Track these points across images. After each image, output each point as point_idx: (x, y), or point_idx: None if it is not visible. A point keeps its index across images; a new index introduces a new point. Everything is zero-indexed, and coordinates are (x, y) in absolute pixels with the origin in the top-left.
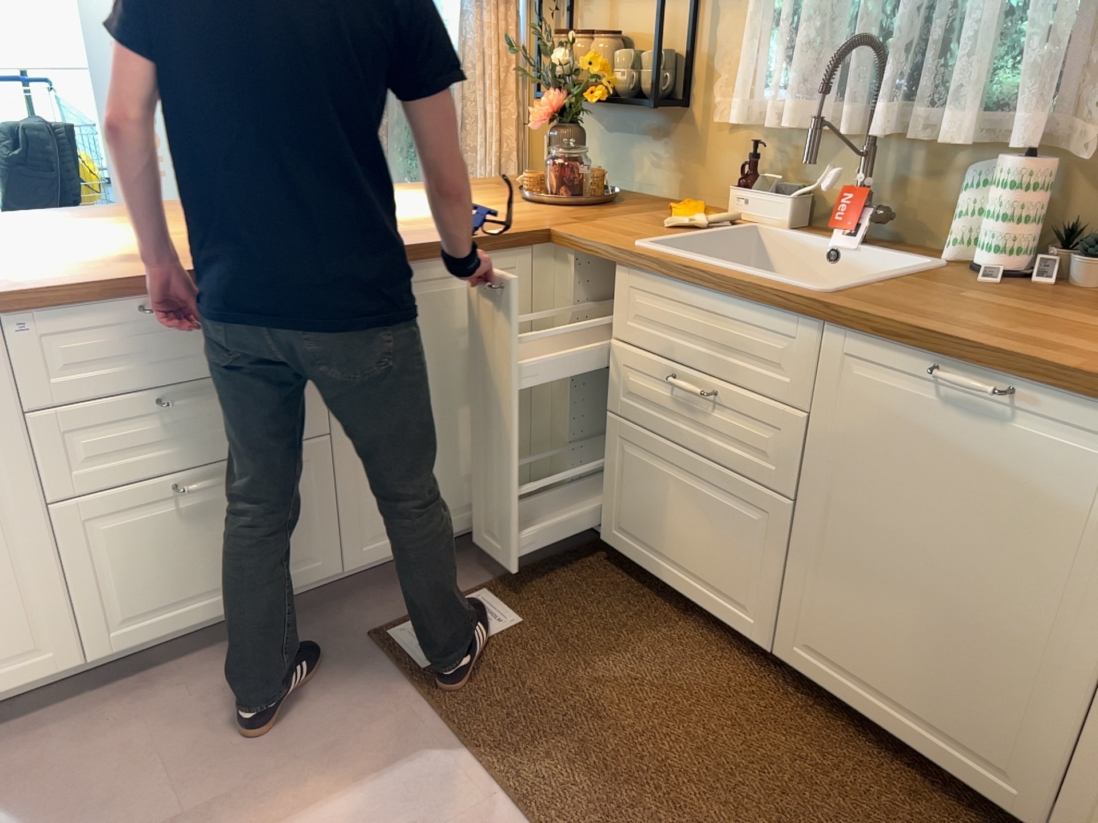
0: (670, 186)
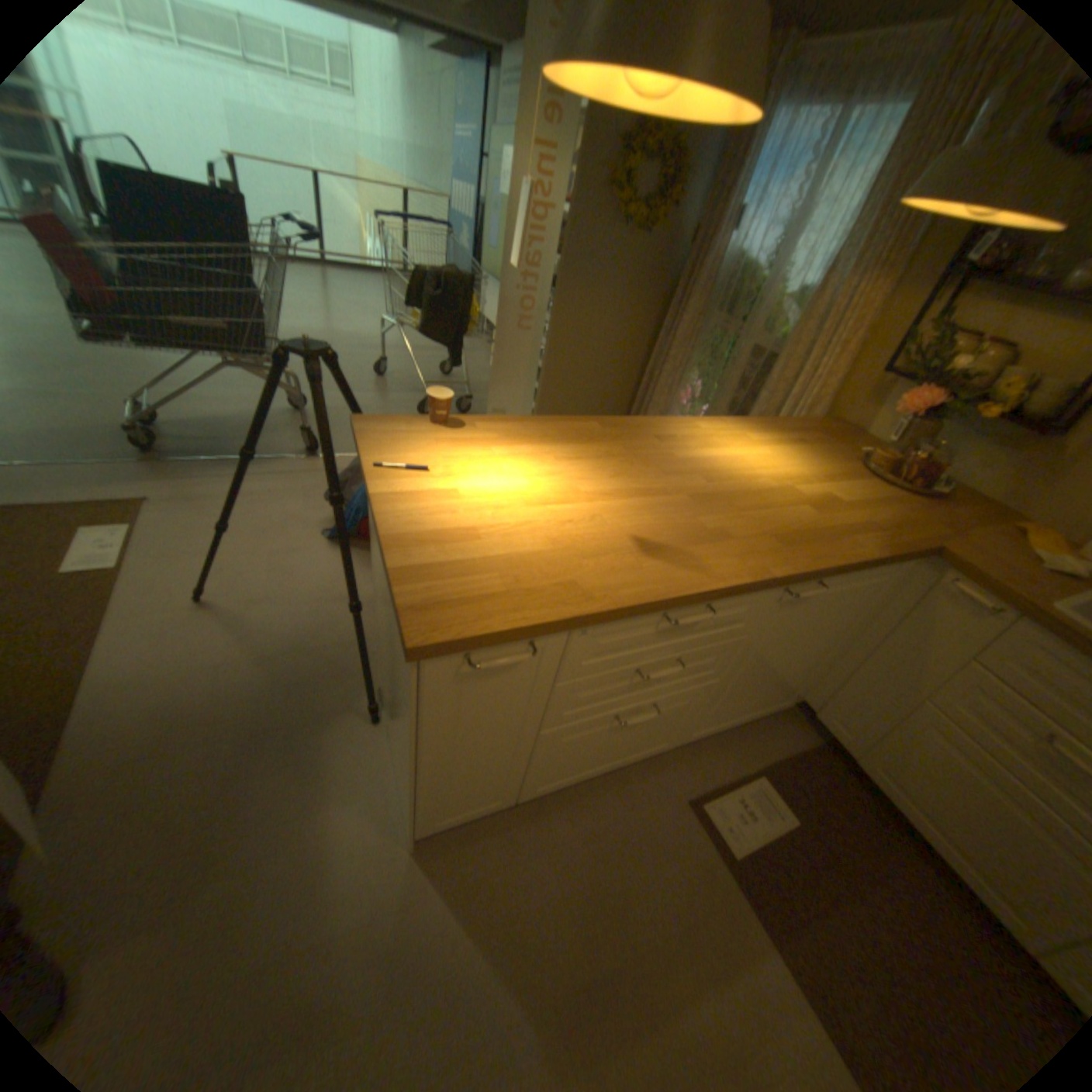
0: (999, 488)
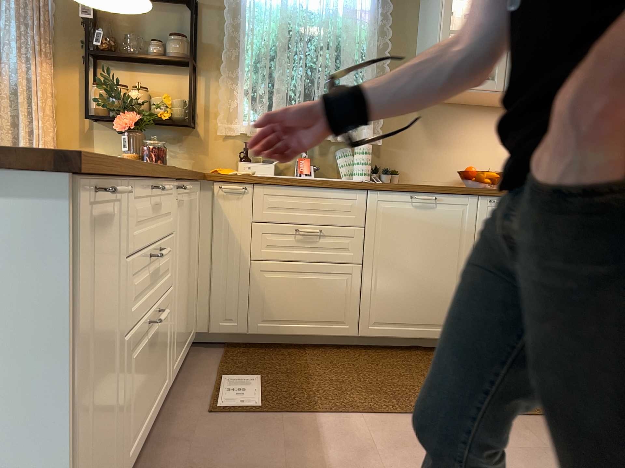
0: (187, 165)
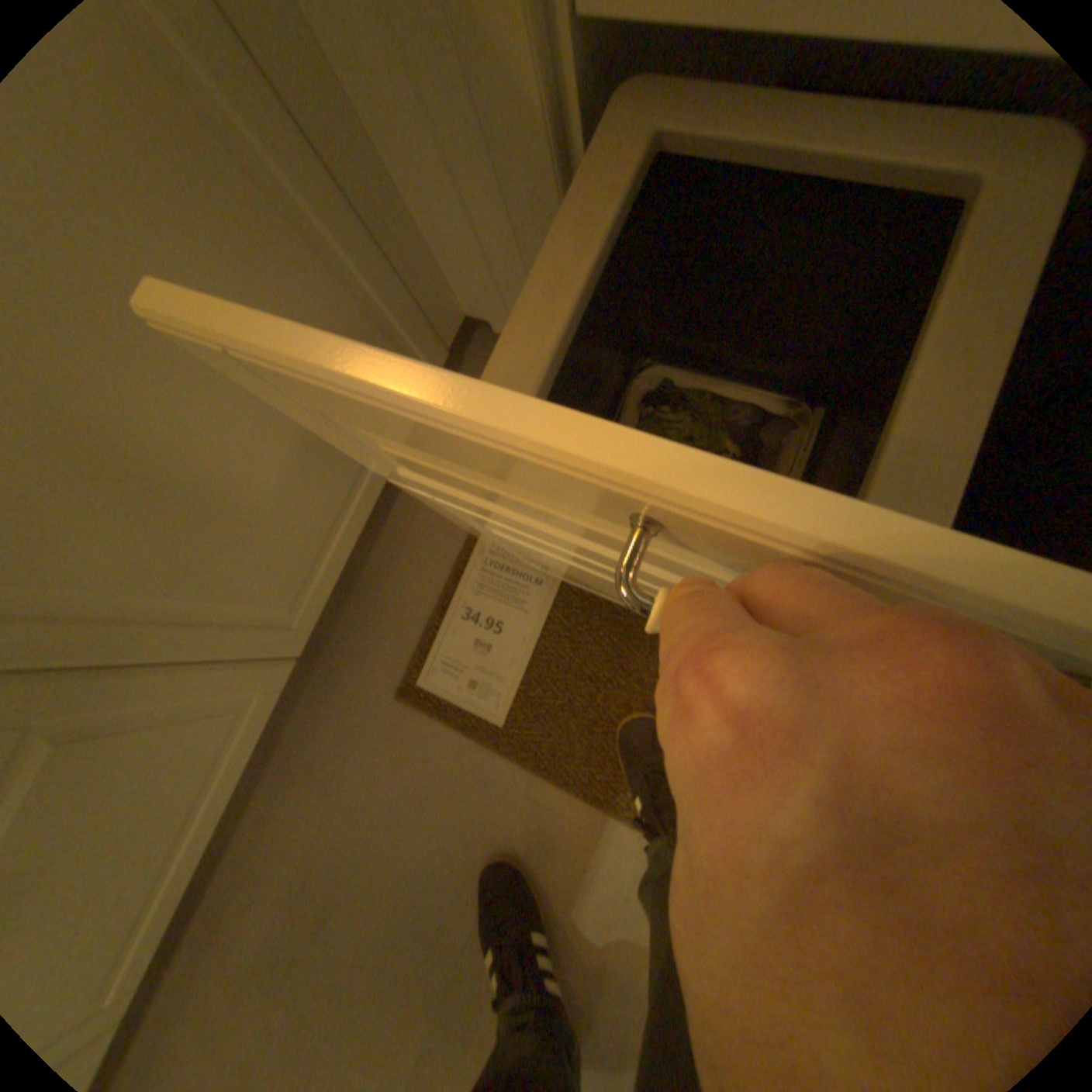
0: None
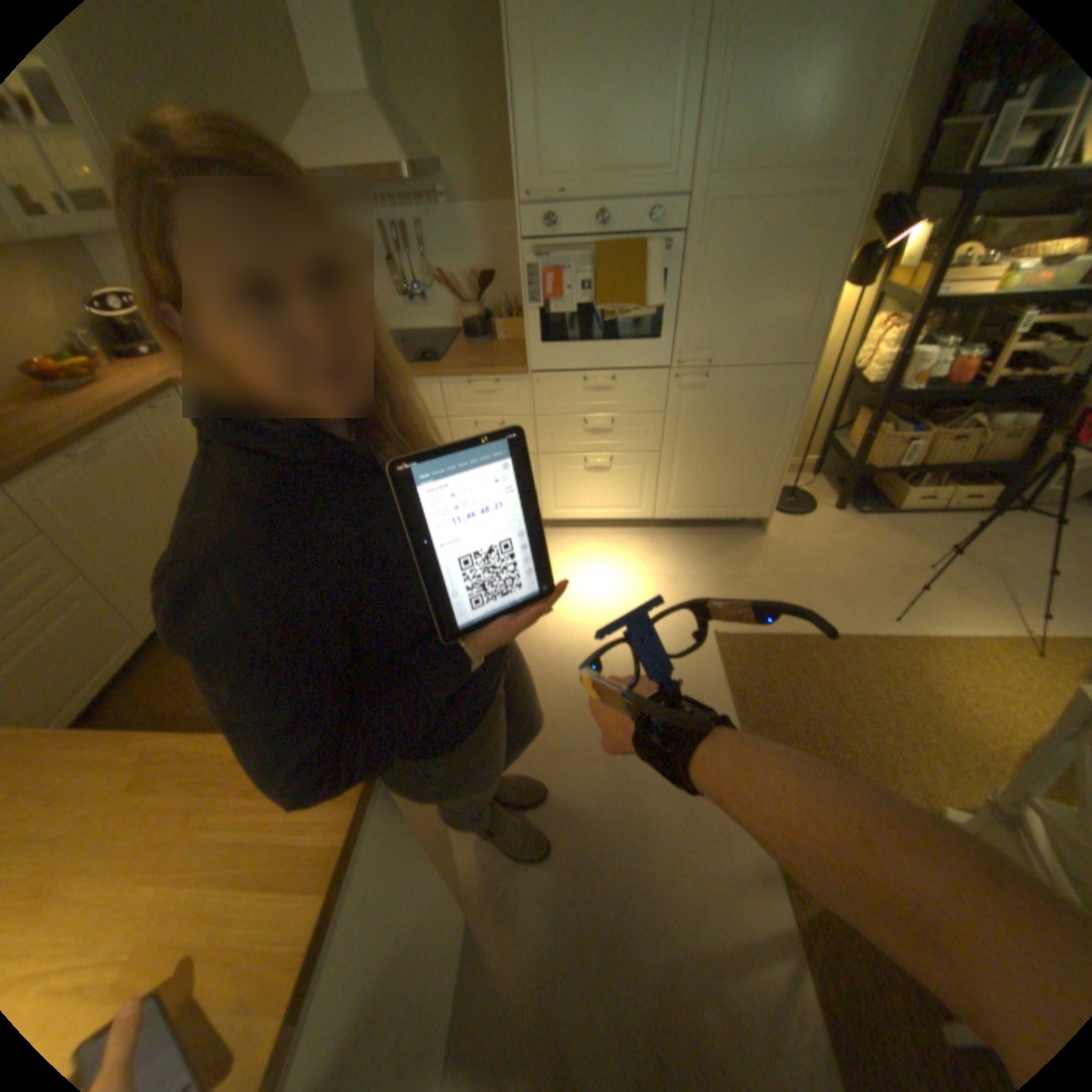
0: None
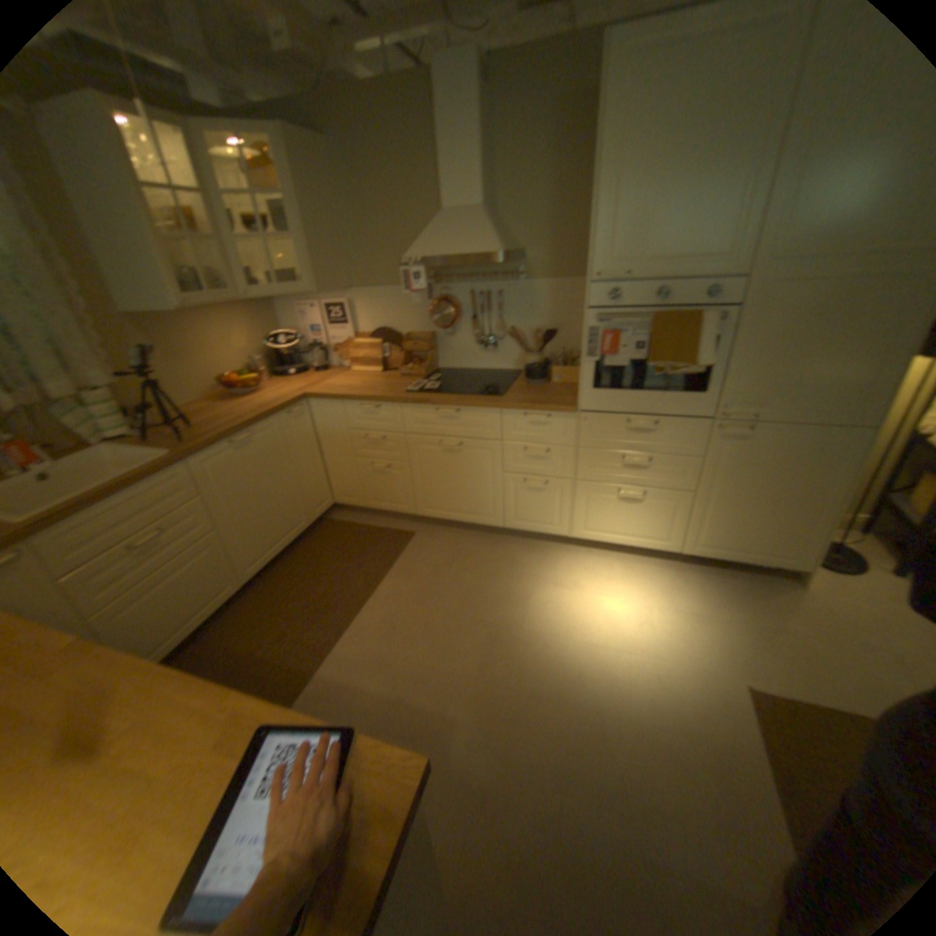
0: None
